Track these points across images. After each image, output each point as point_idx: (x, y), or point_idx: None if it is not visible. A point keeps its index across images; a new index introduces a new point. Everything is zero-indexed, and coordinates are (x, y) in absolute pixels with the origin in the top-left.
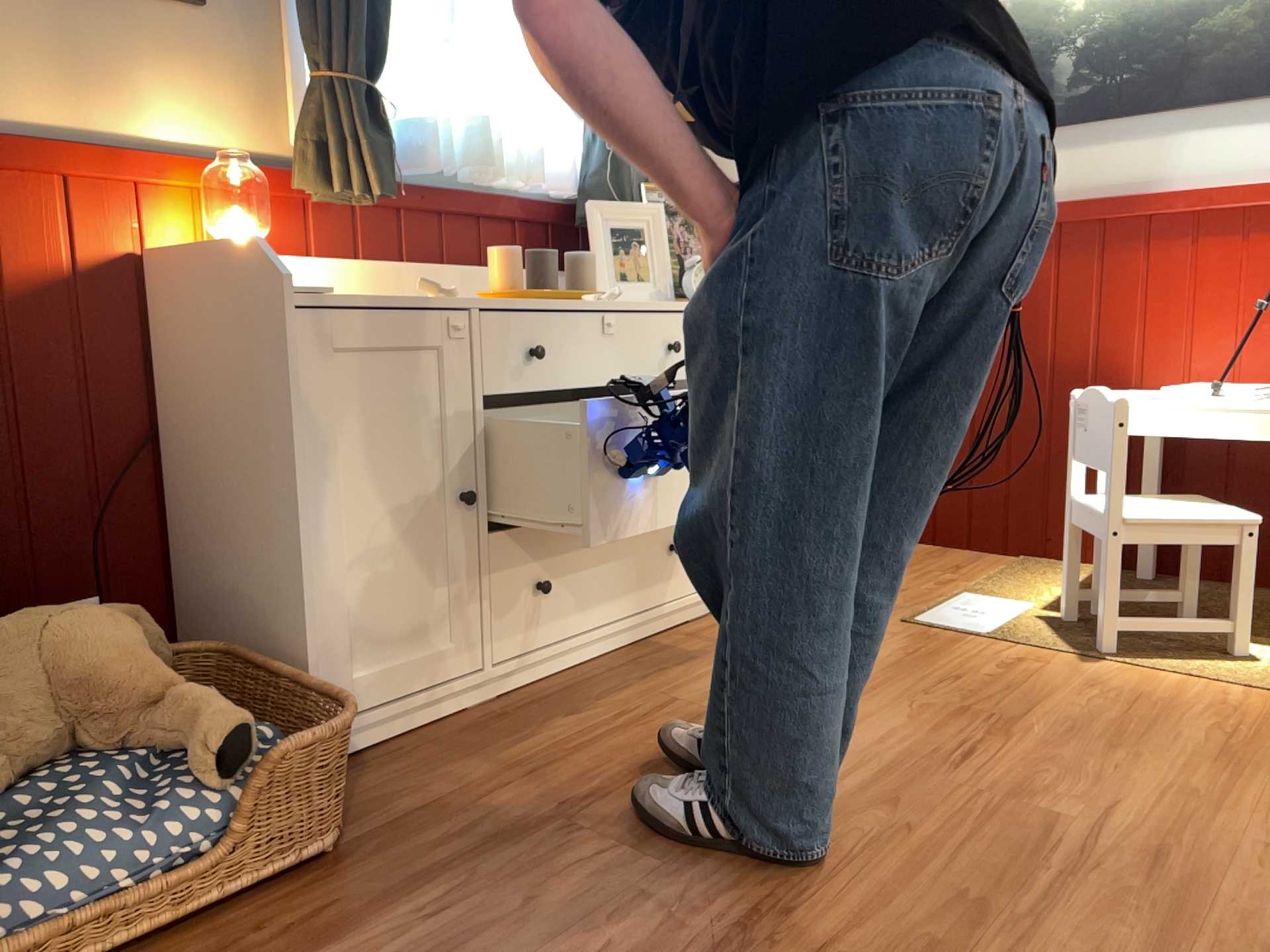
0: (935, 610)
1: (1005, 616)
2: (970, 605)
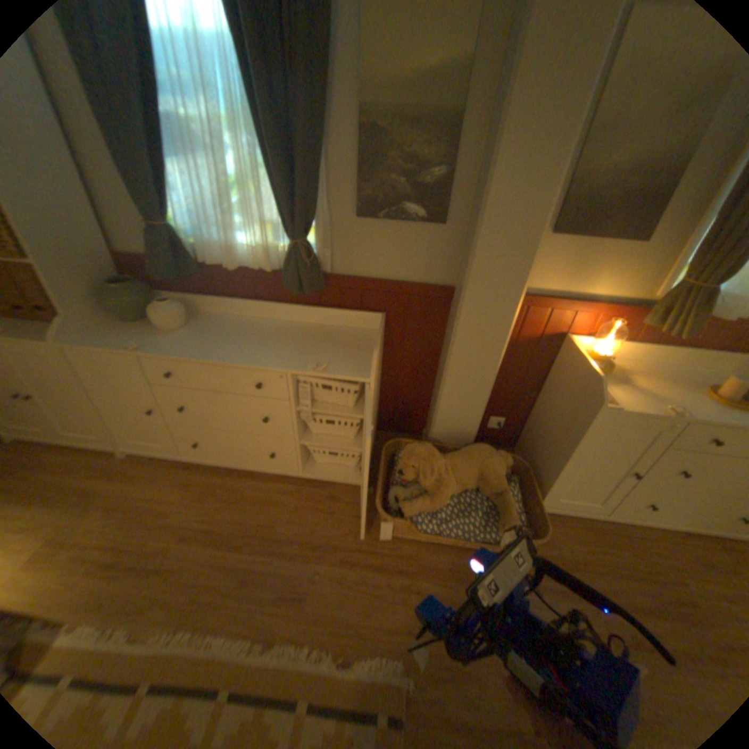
0: None
1: None
2: None
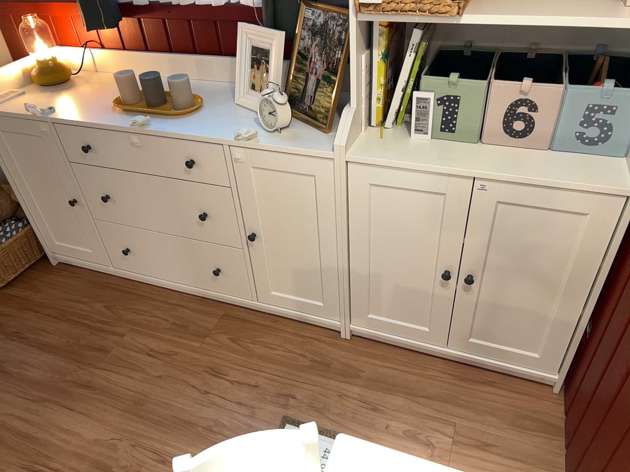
0: None
1: None
2: None
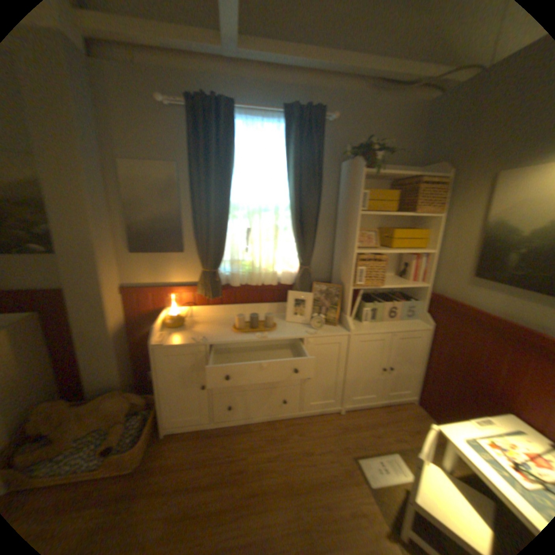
0: (372, 460)
1: (394, 483)
2: (390, 465)
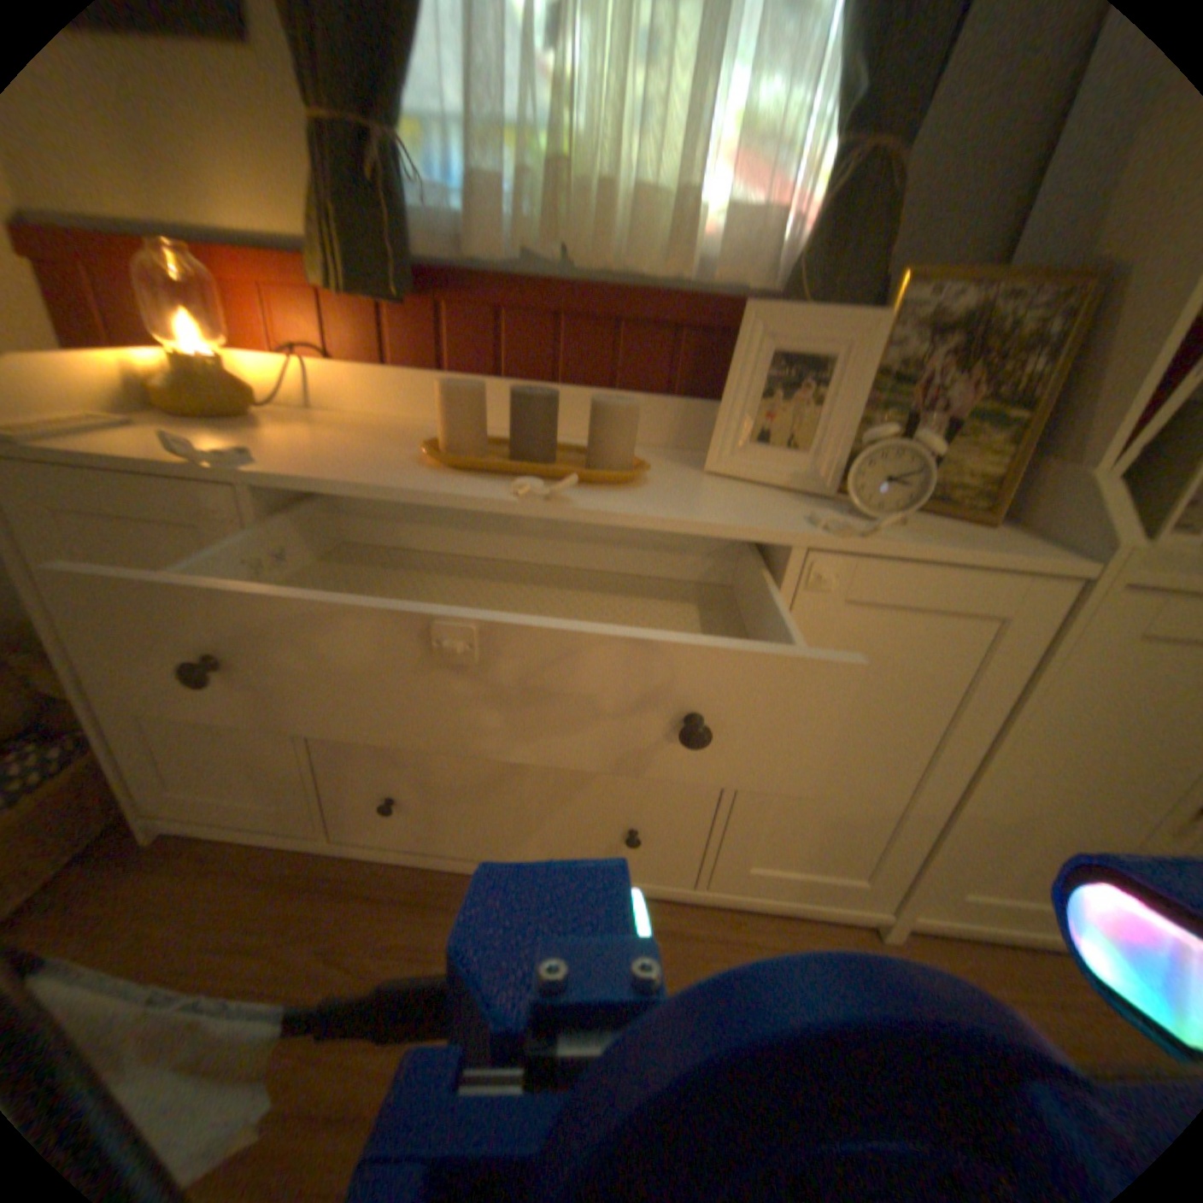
0: None
1: None
2: None
